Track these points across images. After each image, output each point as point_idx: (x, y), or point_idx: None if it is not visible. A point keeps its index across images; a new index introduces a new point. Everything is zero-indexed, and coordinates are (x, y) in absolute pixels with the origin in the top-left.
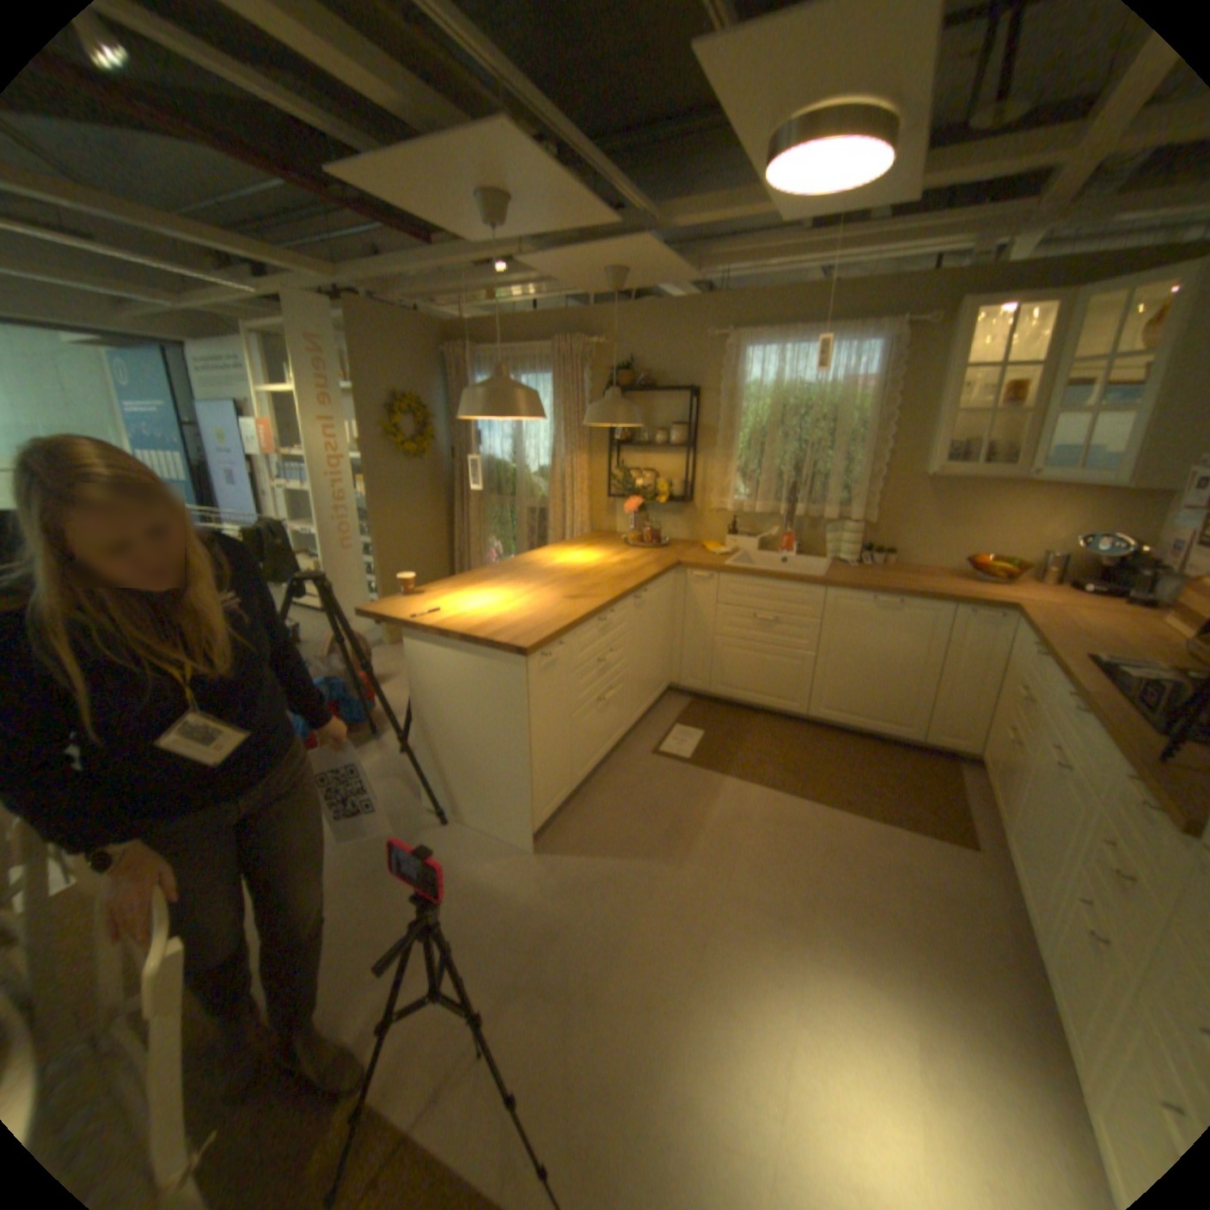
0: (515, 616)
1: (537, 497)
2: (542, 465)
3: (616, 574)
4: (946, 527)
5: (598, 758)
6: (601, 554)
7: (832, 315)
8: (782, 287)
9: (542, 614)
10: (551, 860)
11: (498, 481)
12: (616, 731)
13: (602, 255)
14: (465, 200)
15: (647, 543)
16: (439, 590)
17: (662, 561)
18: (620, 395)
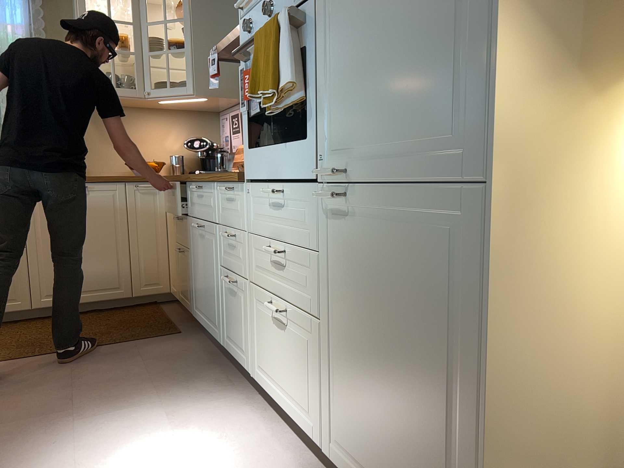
0: None
1: None
2: None
3: None
4: (106, 145)
5: None
6: None
7: None
8: None
9: None
10: None
11: None
12: None
13: None
14: None
15: None
16: None
17: None
18: None
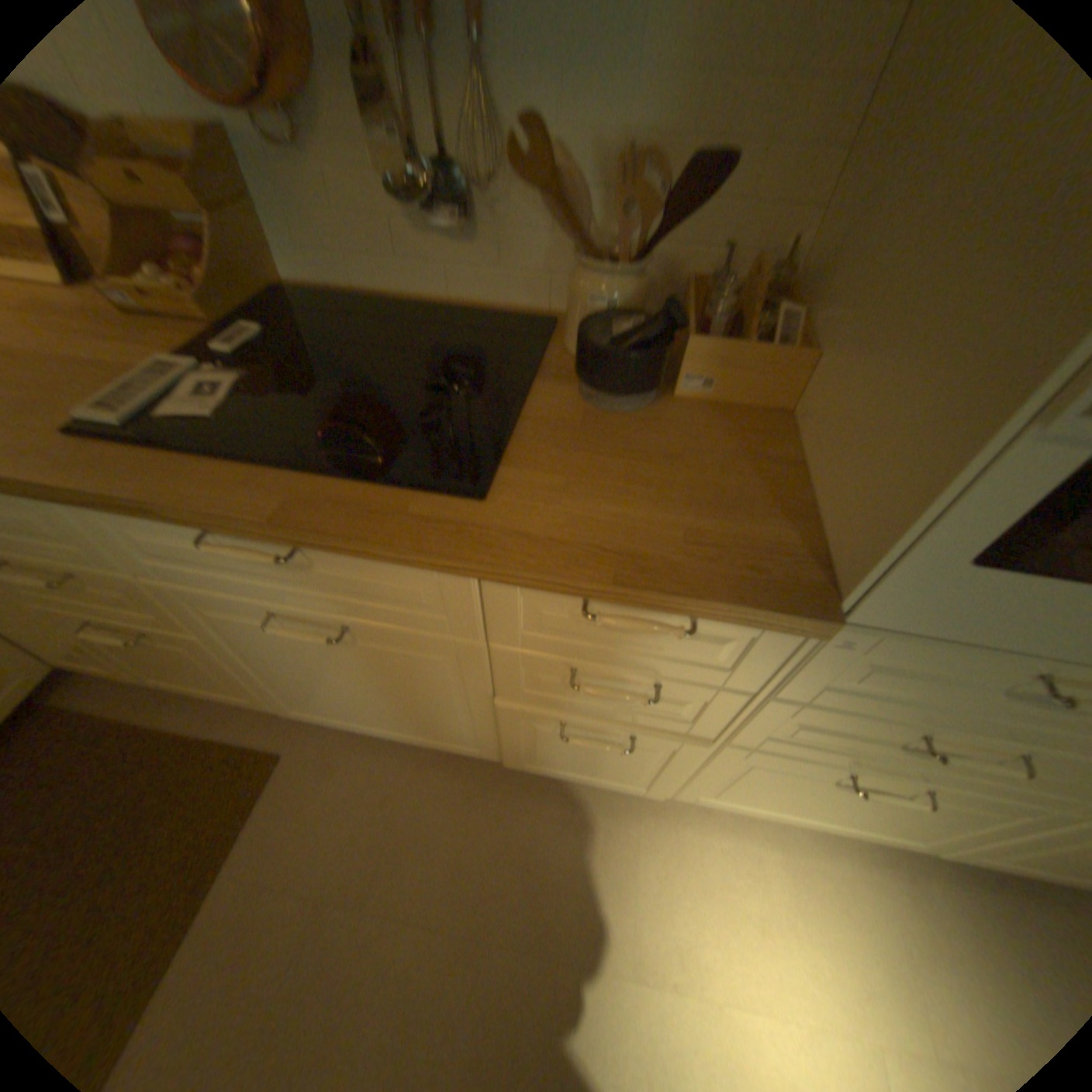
0: None
1: None
2: None
3: None
4: None
5: None
6: None
7: None
8: None
9: None
10: None
11: None
12: None
13: None
14: None
15: None
16: None
17: None
18: None
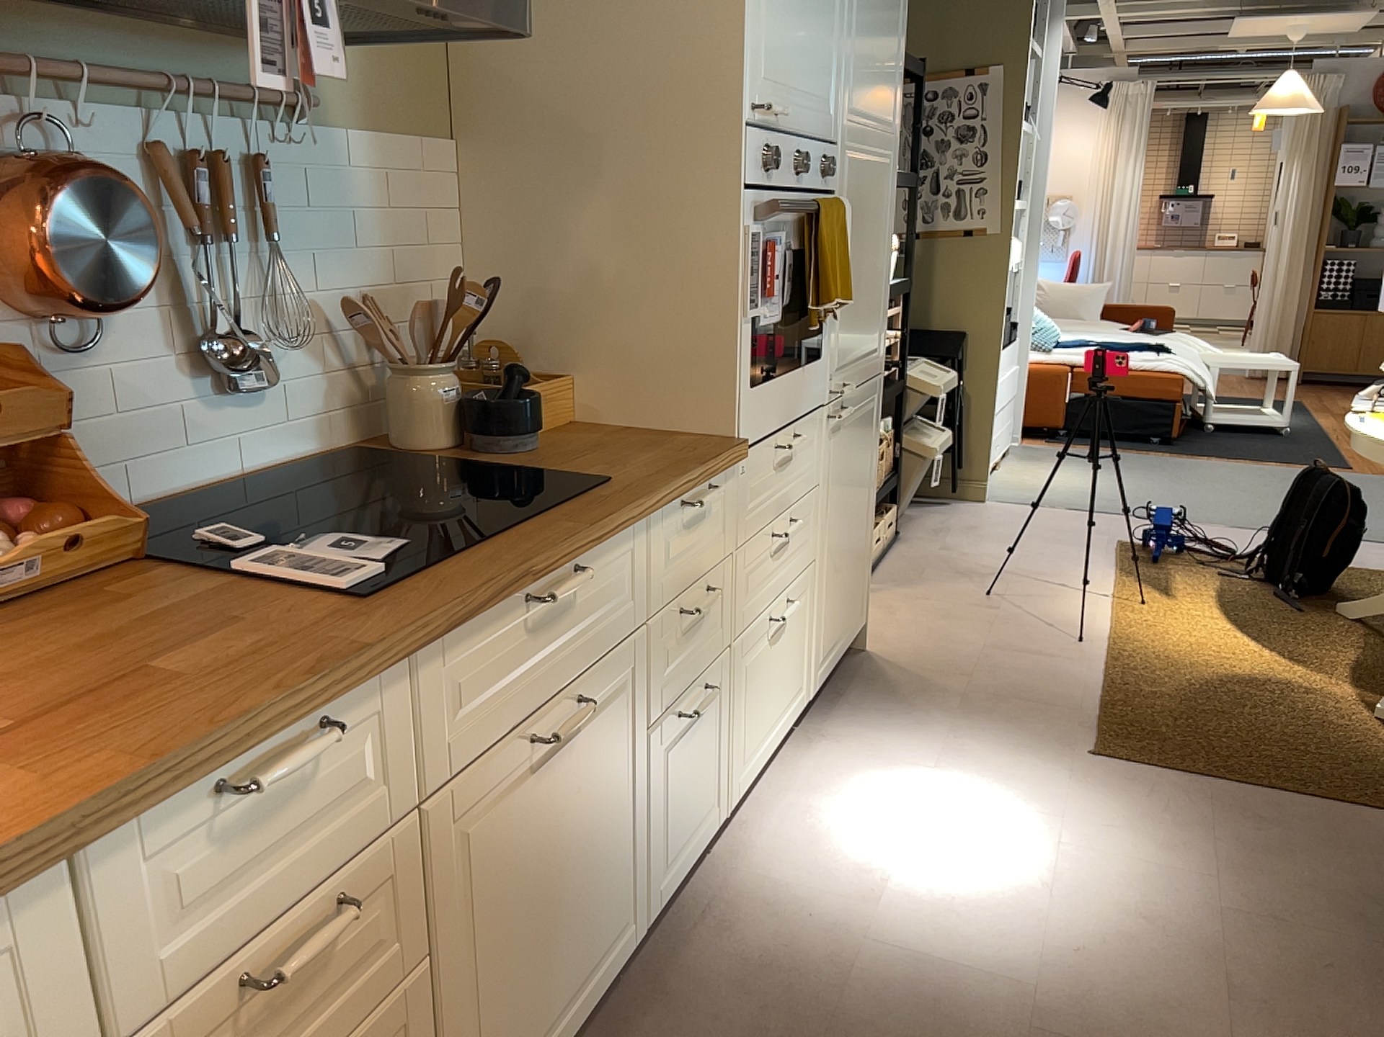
0: None
1: None
2: None
3: None
4: None
5: None
6: None
7: None
8: None
9: None
10: None
11: None
12: None
13: None
14: None
15: None
16: None
17: None
18: None
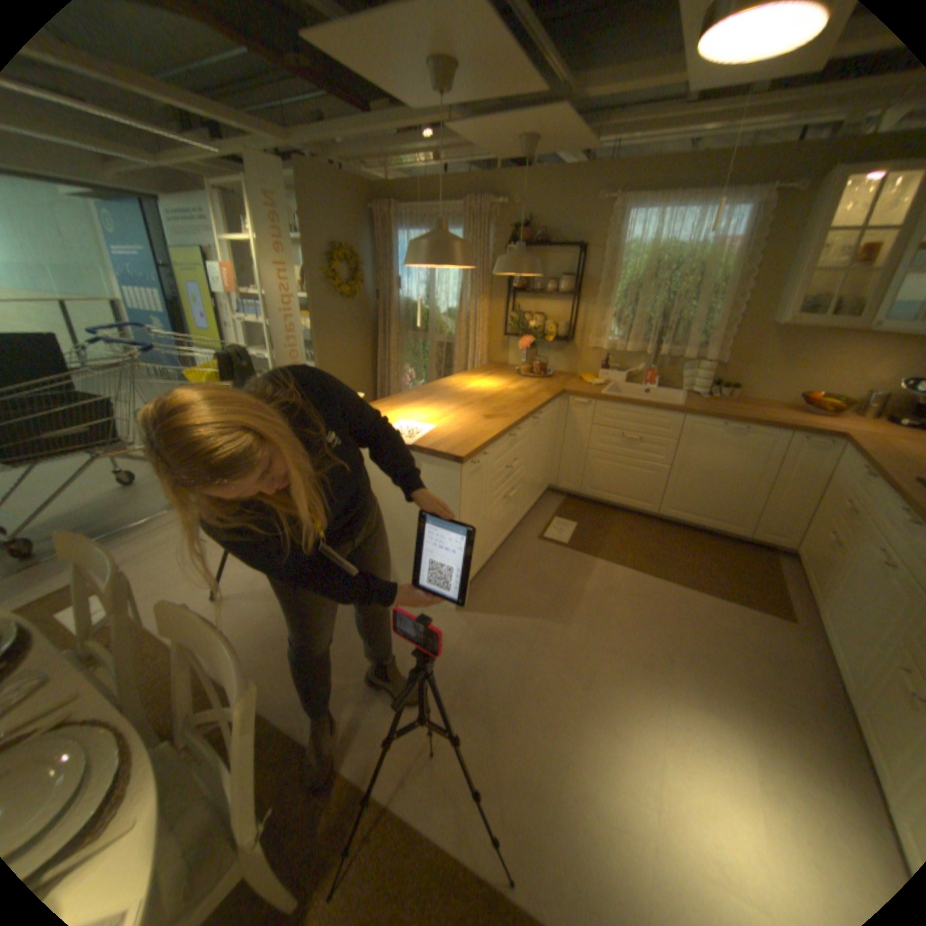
0: (446, 430)
1: (444, 333)
2: (449, 307)
3: (516, 398)
4: (785, 368)
5: (500, 541)
6: (500, 381)
7: (709, 181)
8: (666, 155)
9: (466, 429)
10: (469, 615)
11: (413, 319)
12: (512, 520)
13: (521, 122)
14: (417, 67)
15: (536, 373)
16: (381, 407)
17: (550, 388)
18: (524, 248)
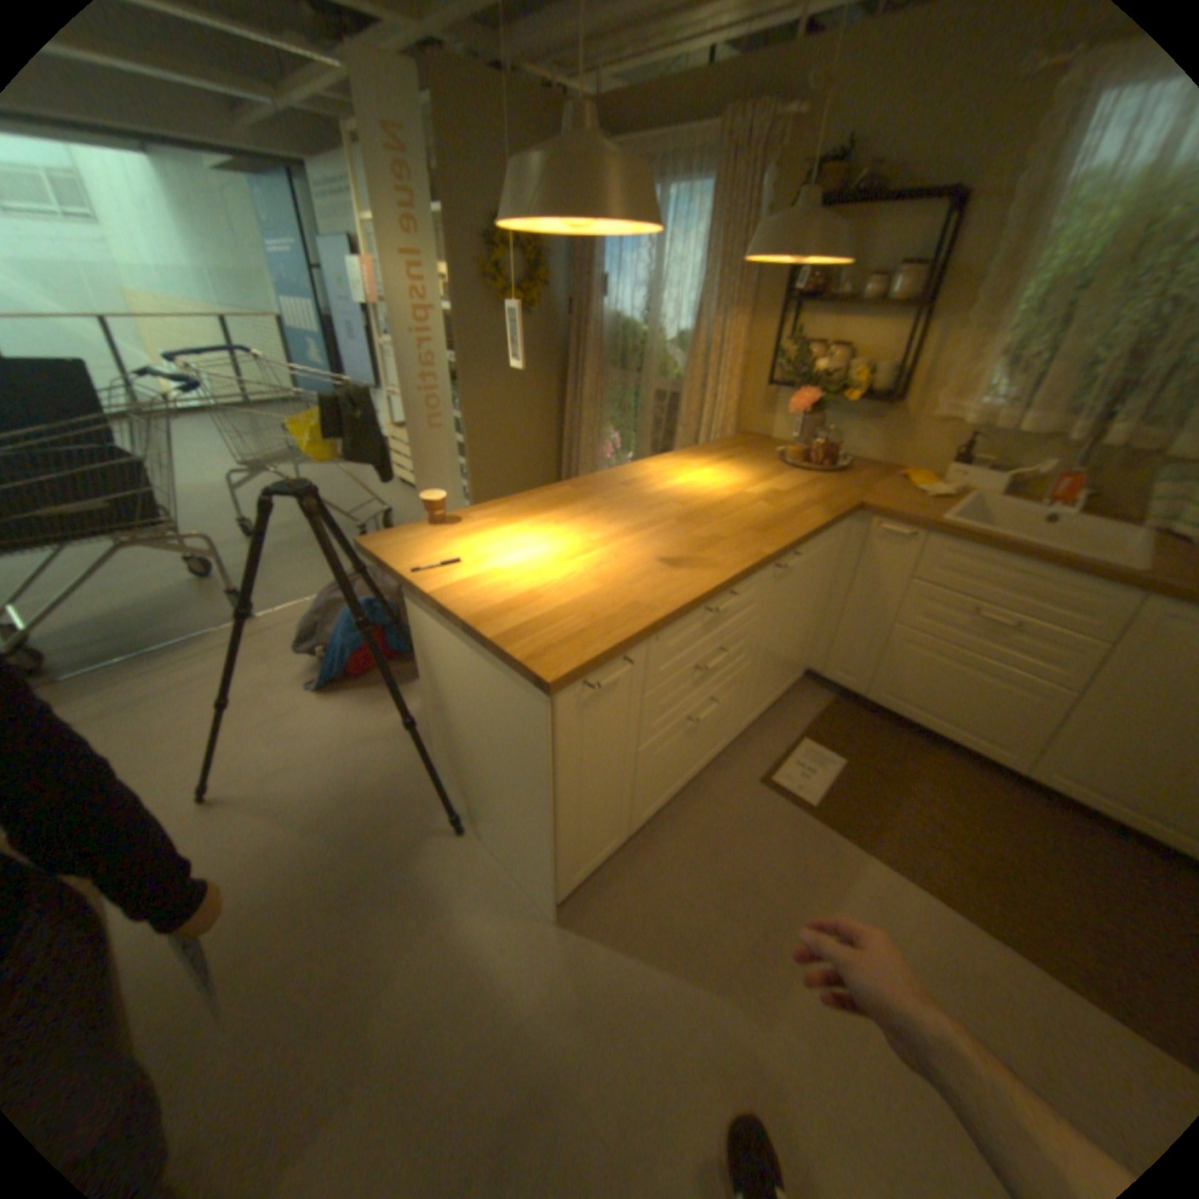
0: (564, 590)
1: (668, 375)
2: (681, 329)
3: (754, 516)
4: None
5: (678, 787)
6: (739, 474)
7: None
8: None
9: (608, 593)
10: (577, 942)
11: (622, 349)
12: (713, 746)
13: None
14: None
15: (815, 461)
16: (483, 517)
17: (835, 497)
18: (819, 198)
